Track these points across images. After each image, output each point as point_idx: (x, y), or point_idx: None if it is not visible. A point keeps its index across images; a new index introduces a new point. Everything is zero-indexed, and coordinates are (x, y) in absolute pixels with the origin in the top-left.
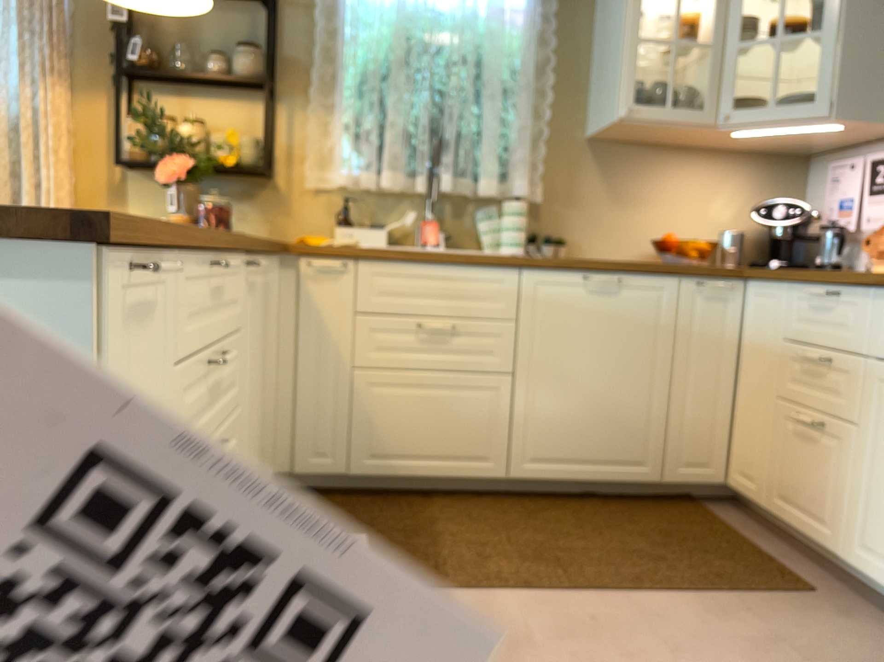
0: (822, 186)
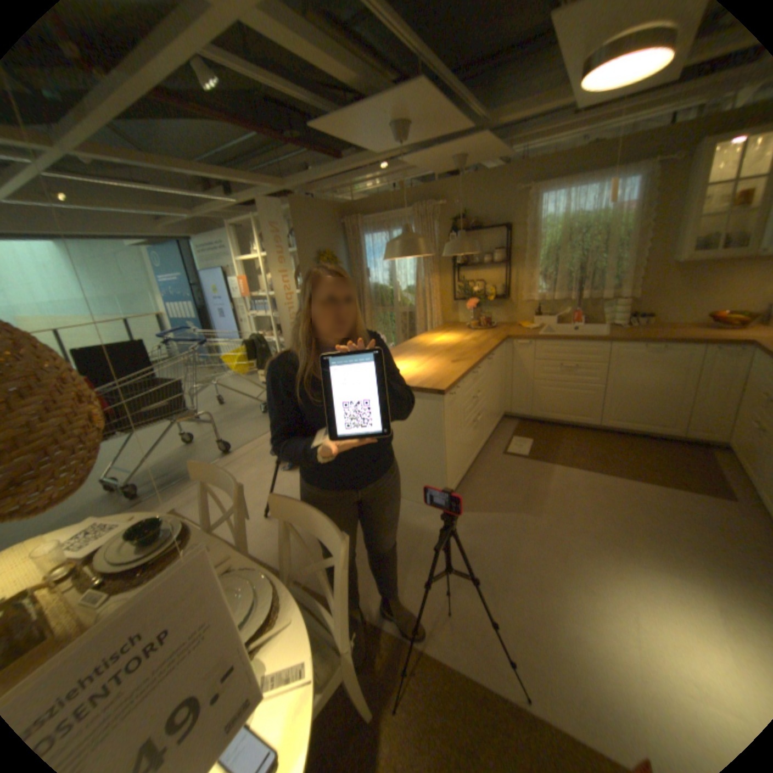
0: None
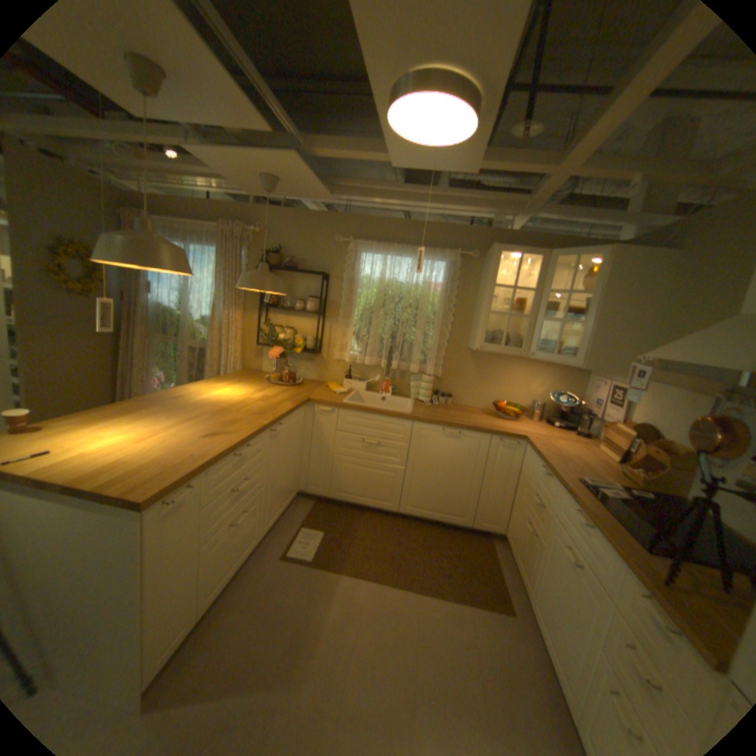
0: (593, 384)
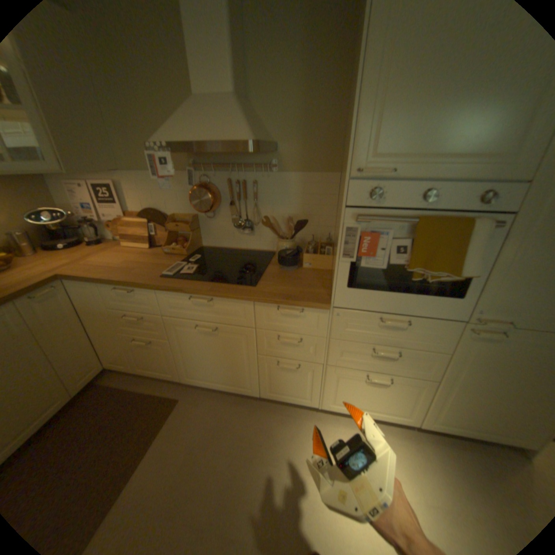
0: (59, 191)
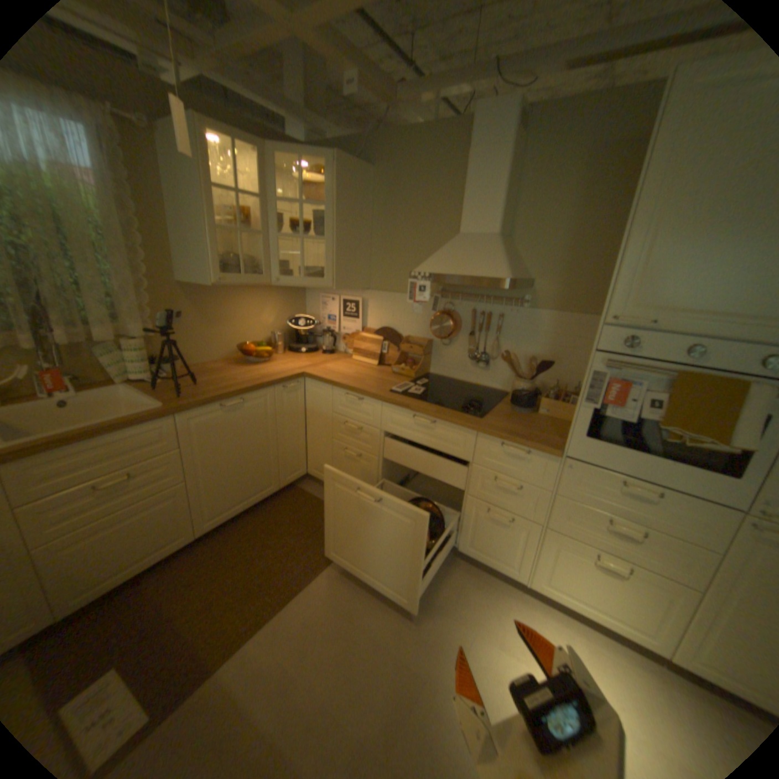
0: (313, 302)
